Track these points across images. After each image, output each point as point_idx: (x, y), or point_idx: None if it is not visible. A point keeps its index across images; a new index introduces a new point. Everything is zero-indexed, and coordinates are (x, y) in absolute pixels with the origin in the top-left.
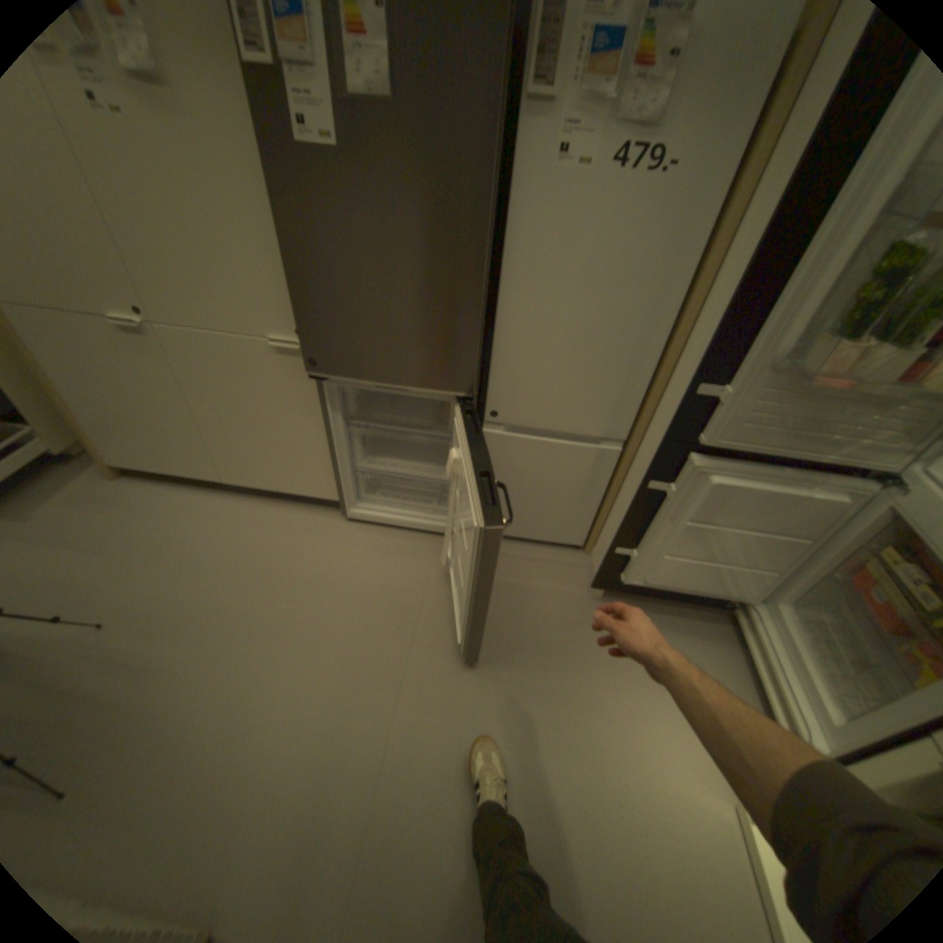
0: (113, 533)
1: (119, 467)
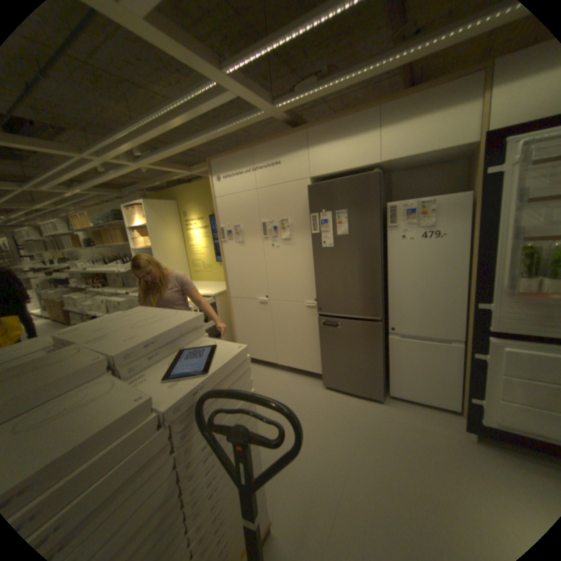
0: None
1: None
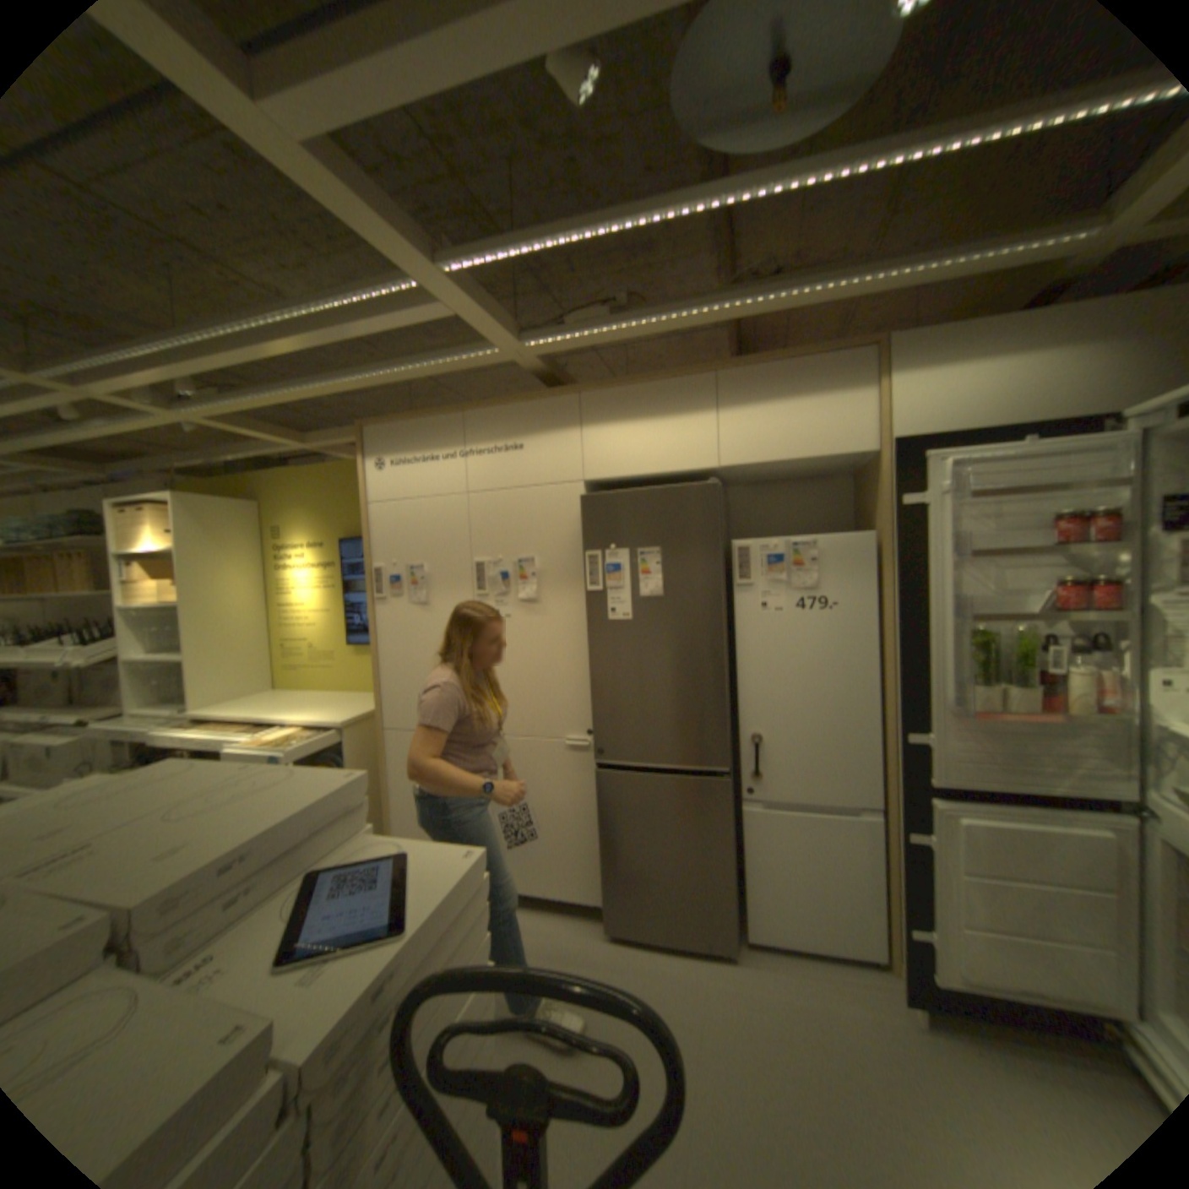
0: None
1: None
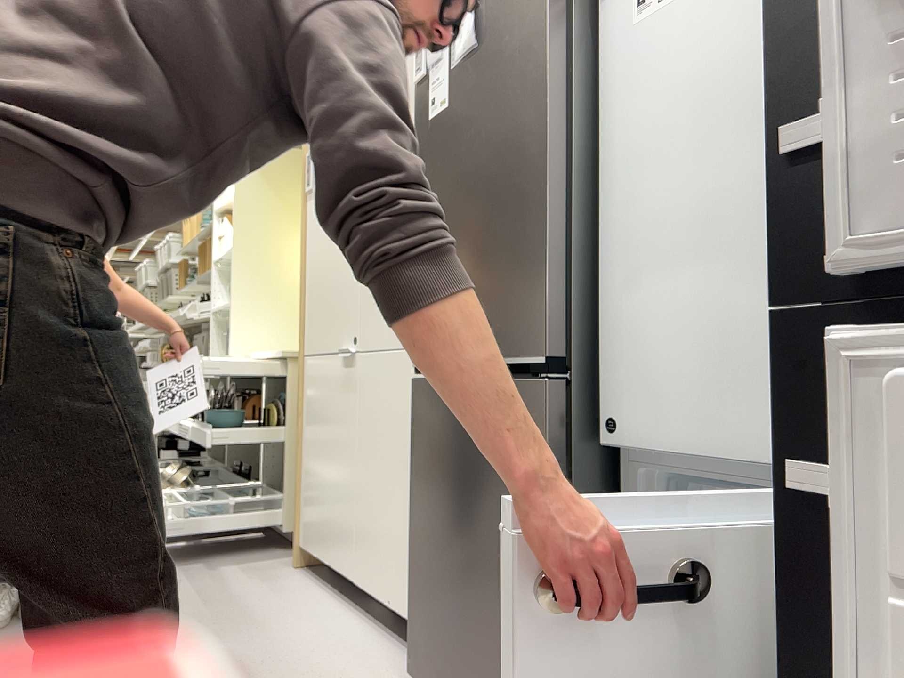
0: (235, 598)
1: (309, 558)
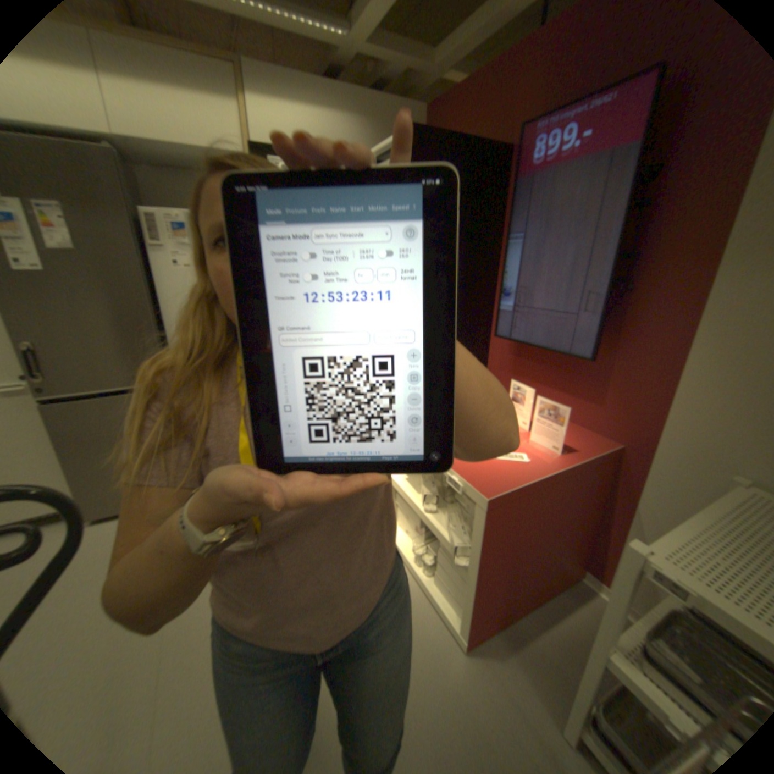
0: None
1: None
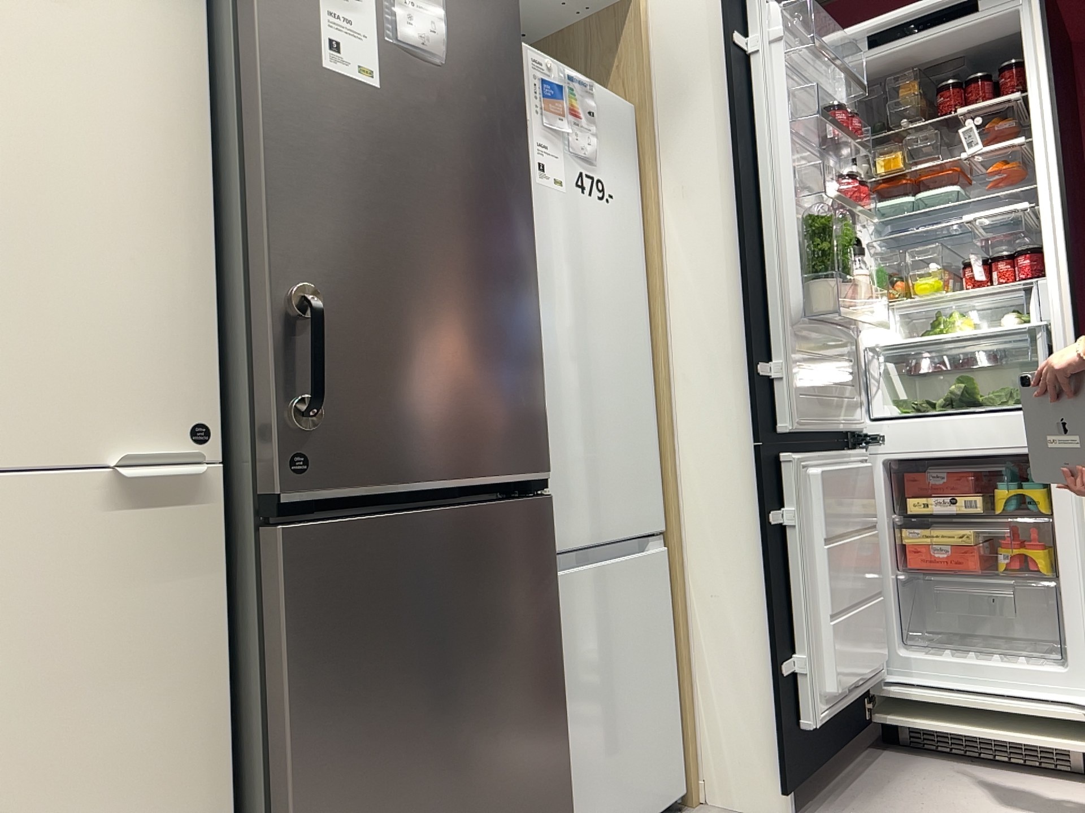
0: None
1: None
